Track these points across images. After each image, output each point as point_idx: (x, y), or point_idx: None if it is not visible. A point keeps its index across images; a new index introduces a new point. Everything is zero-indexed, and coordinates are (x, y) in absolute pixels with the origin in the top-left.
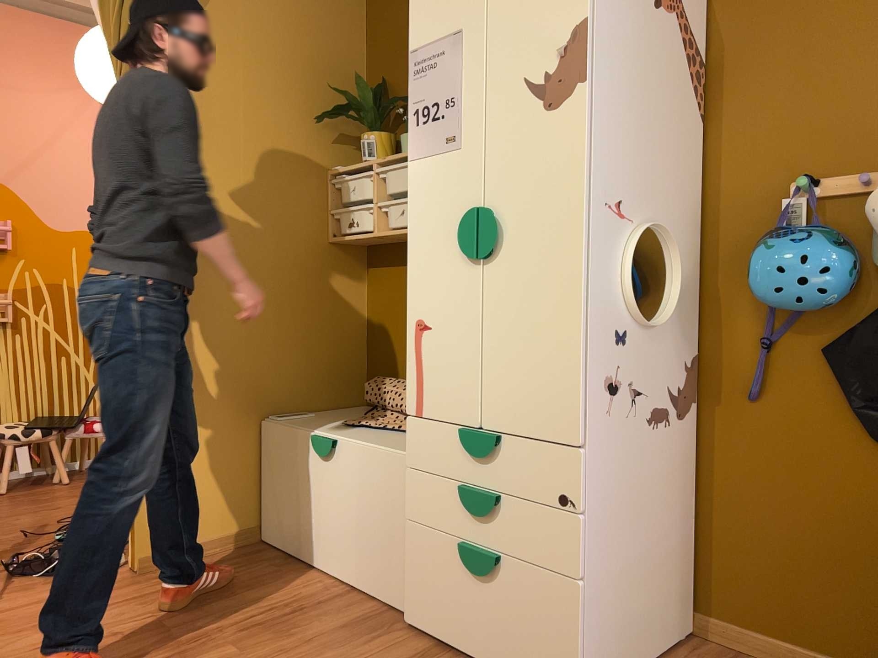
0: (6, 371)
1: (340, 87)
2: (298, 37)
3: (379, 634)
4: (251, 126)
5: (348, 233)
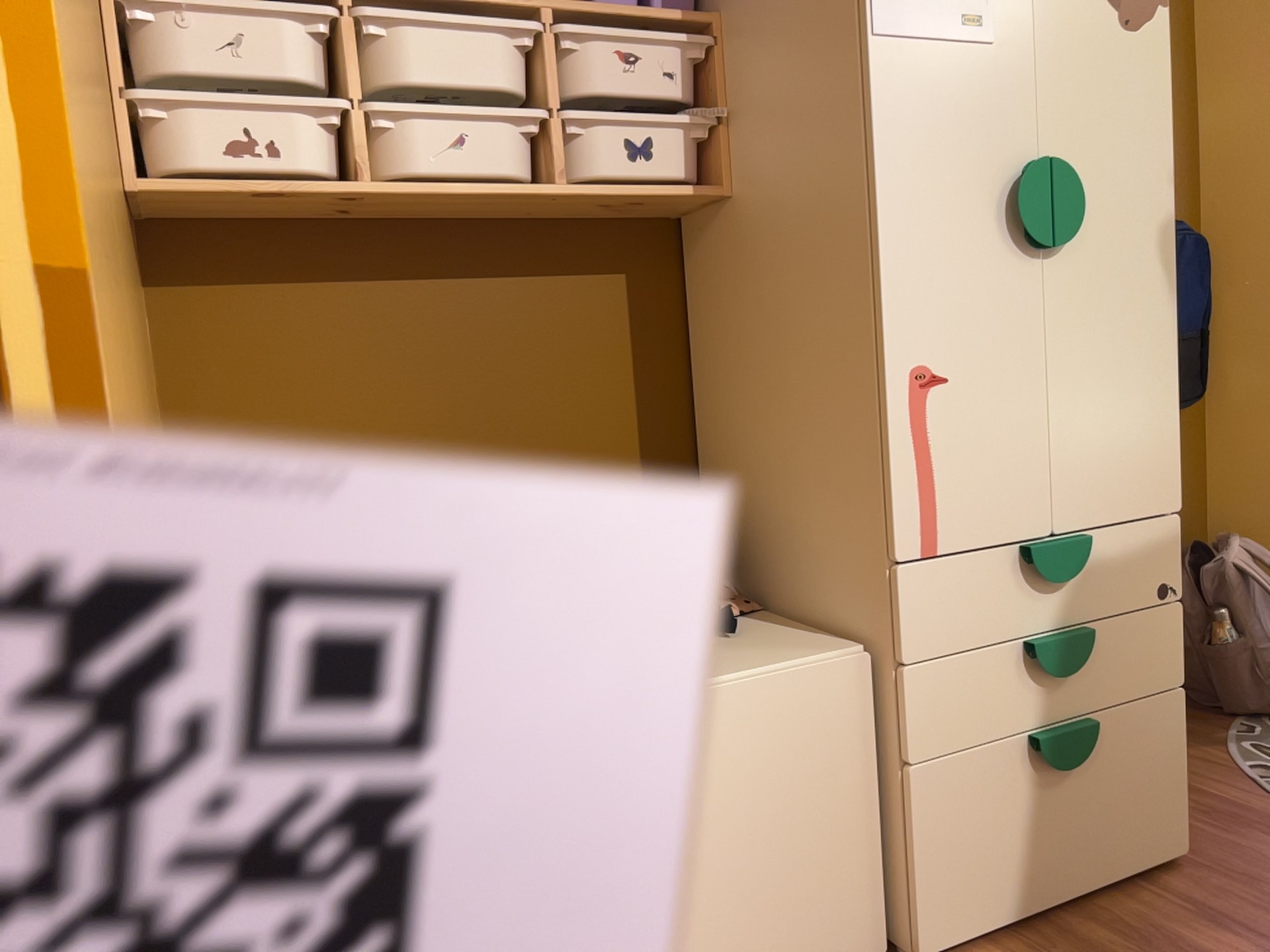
0: None
1: None
2: None
3: None
4: None
5: (229, 177)
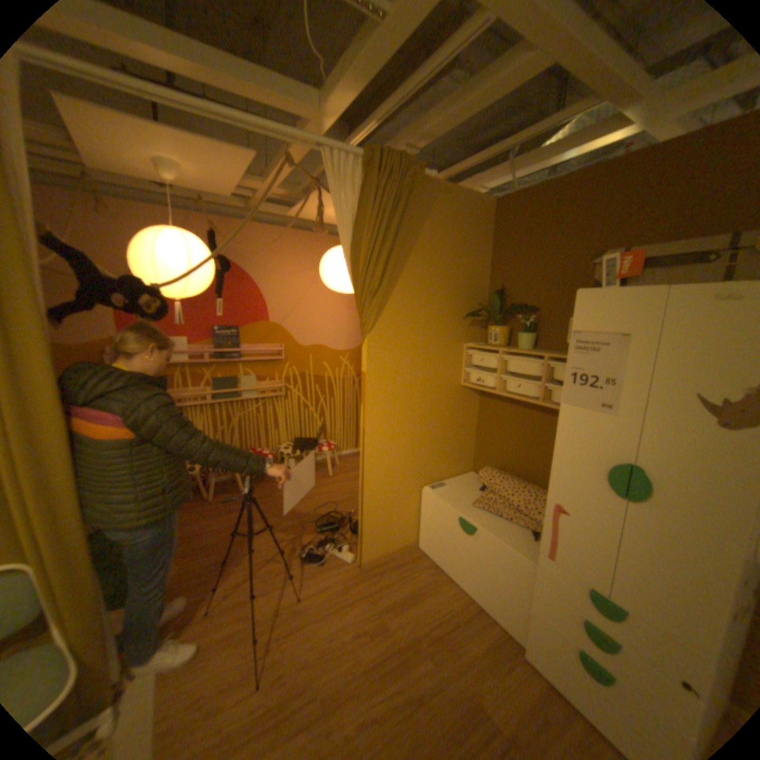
0: (281, 418)
1: (474, 291)
2: (453, 265)
3: (512, 665)
4: (426, 326)
5: (475, 385)
